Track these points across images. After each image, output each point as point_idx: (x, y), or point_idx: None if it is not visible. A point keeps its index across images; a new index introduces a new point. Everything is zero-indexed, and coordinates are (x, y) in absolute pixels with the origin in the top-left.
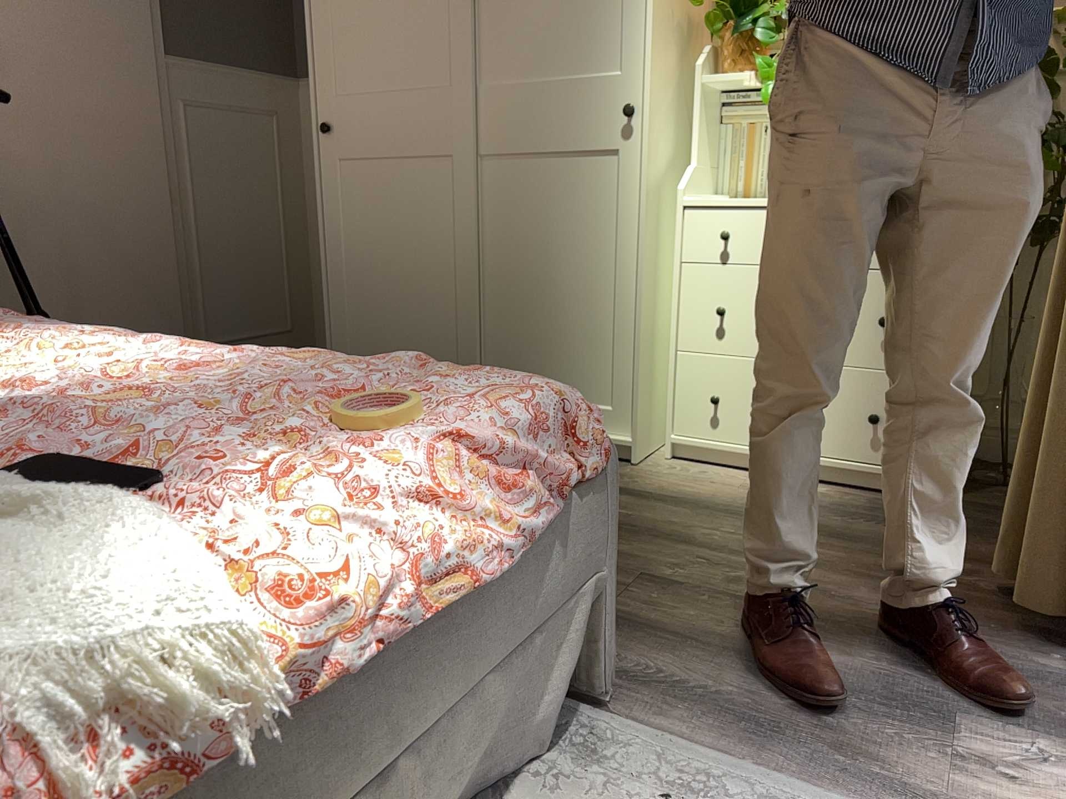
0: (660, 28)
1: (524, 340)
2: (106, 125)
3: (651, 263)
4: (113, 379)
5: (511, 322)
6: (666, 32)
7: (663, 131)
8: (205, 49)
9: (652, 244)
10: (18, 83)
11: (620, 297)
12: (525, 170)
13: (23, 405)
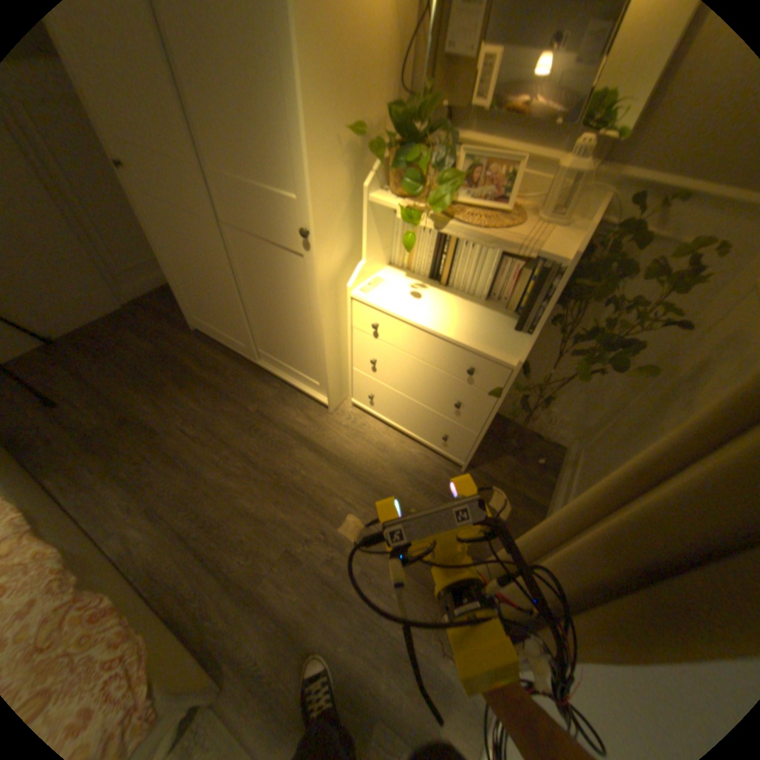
0: (323, 165)
1: (272, 336)
2: None
3: (333, 326)
4: None
5: (264, 325)
6: (334, 162)
7: (337, 242)
8: None
9: (332, 316)
10: None
11: (316, 339)
12: (251, 243)
13: None
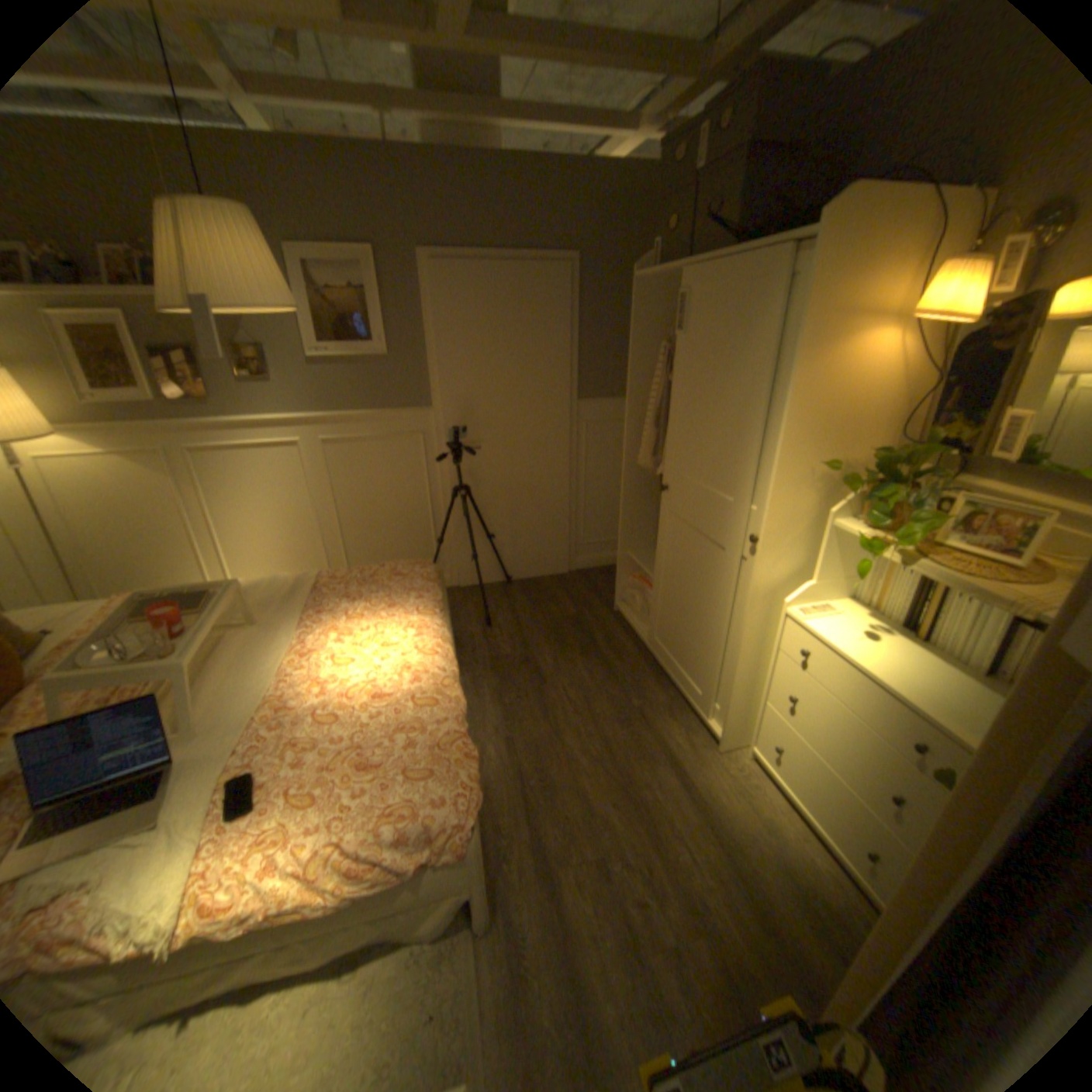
0: (789, 488)
1: (688, 635)
2: (536, 442)
3: (756, 640)
4: (359, 687)
5: (685, 621)
6: (802, 486)
7: (787, 555)
8: (601, 390)
9: (759, 628)
10: (495, 429)
11: (733, 650)
12: (703, 539)
13: (314, 704)
